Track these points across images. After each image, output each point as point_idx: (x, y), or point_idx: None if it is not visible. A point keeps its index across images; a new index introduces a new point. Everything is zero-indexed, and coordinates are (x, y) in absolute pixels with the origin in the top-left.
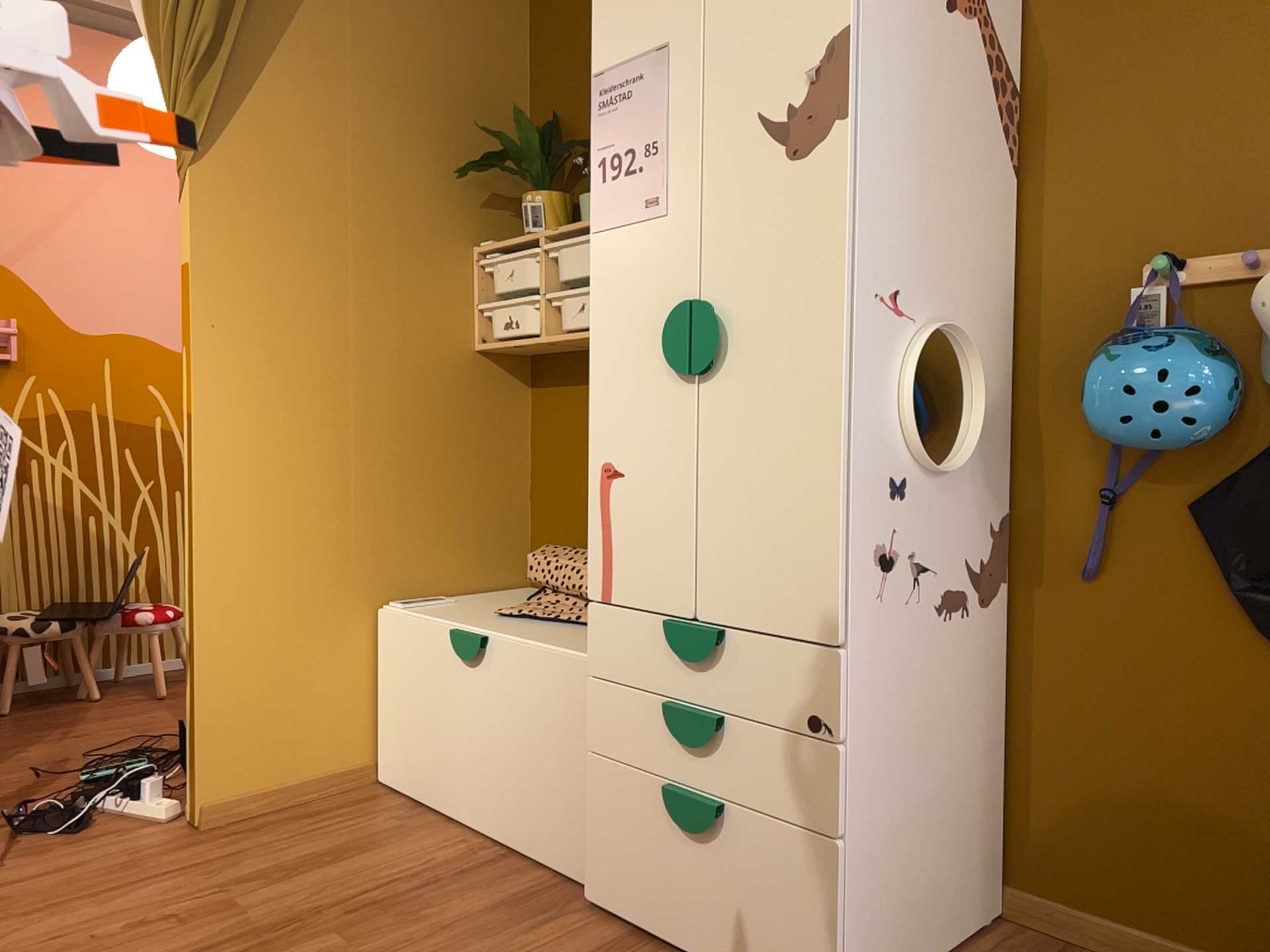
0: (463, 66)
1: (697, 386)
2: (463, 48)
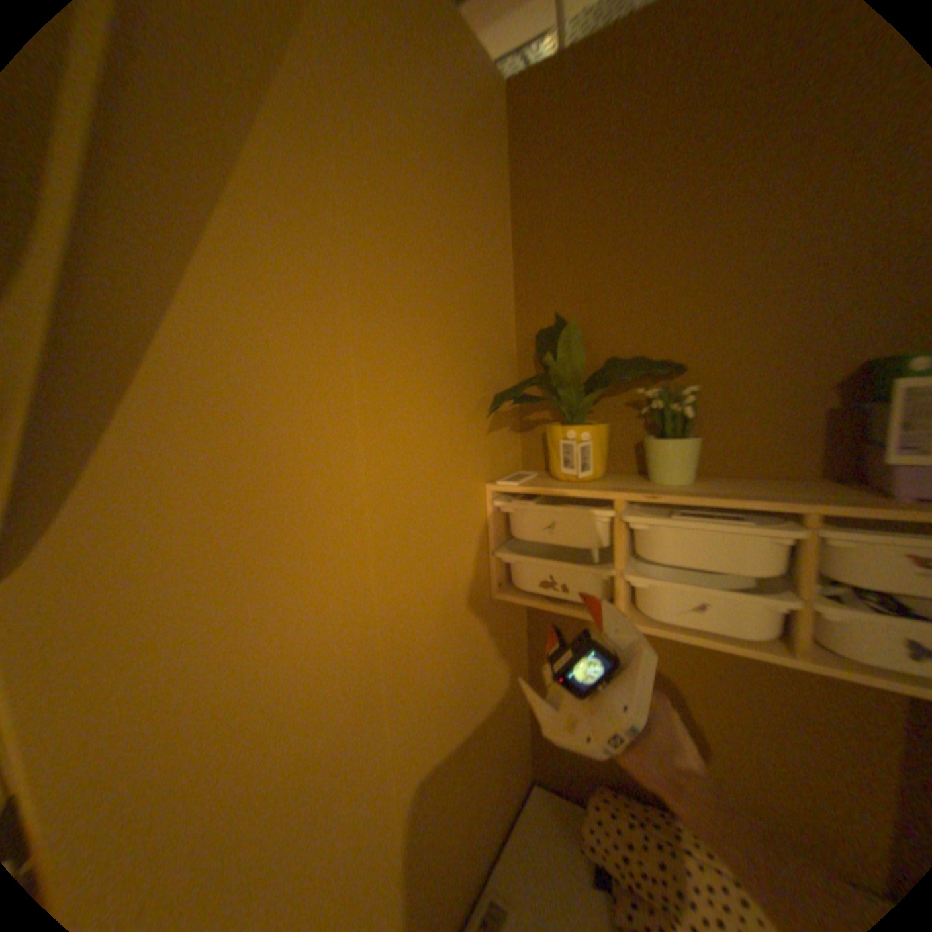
0: (464, 251)
1: None
2: (463, 226)
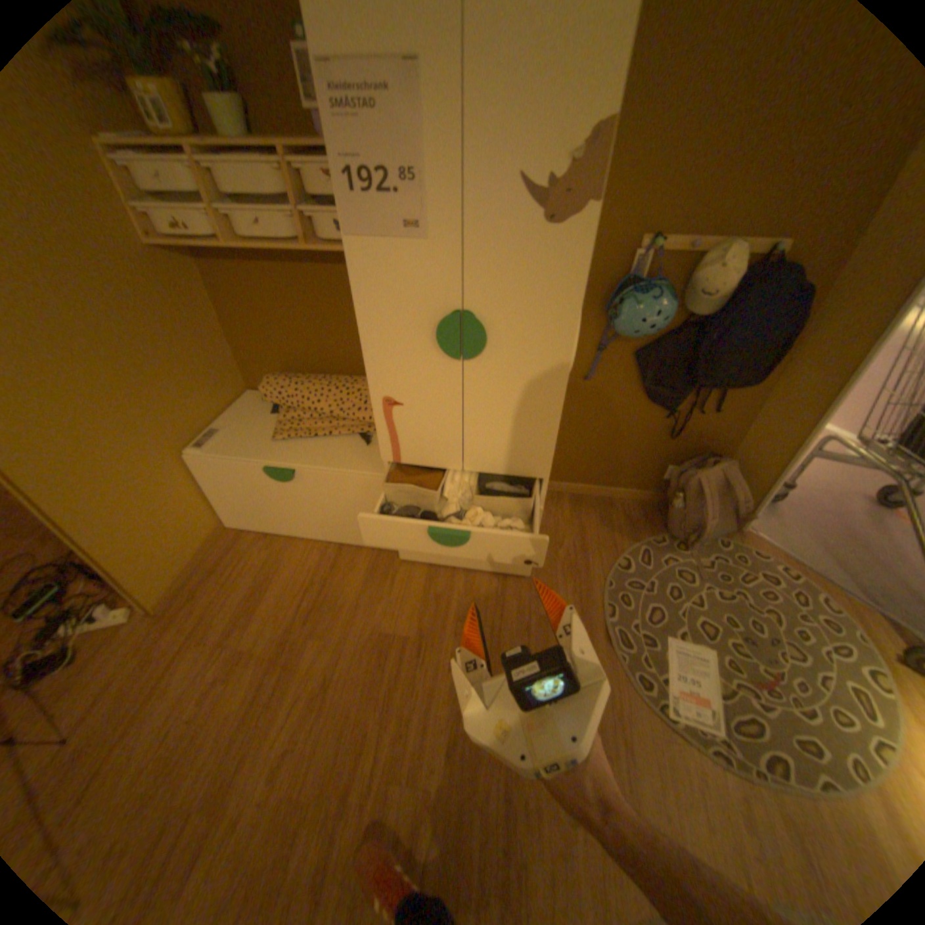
0: None
1: (461, 364)
2: None
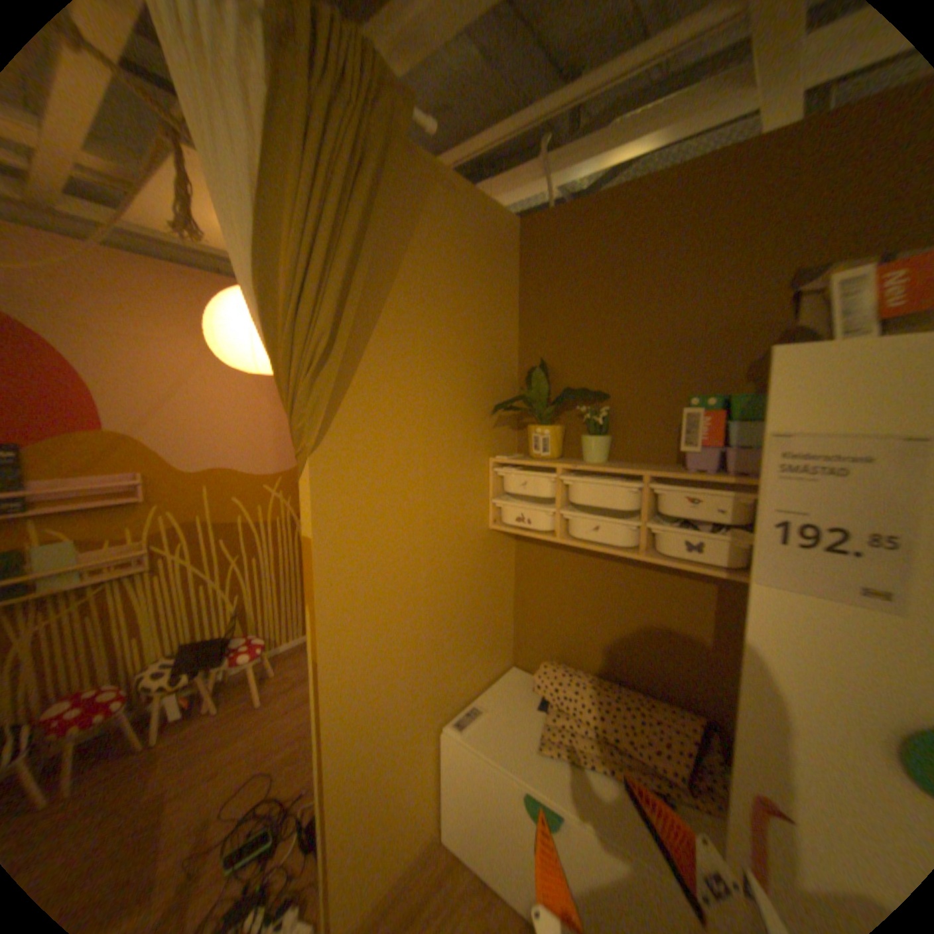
0: (484, 325)
1: None
2: (484, 312)
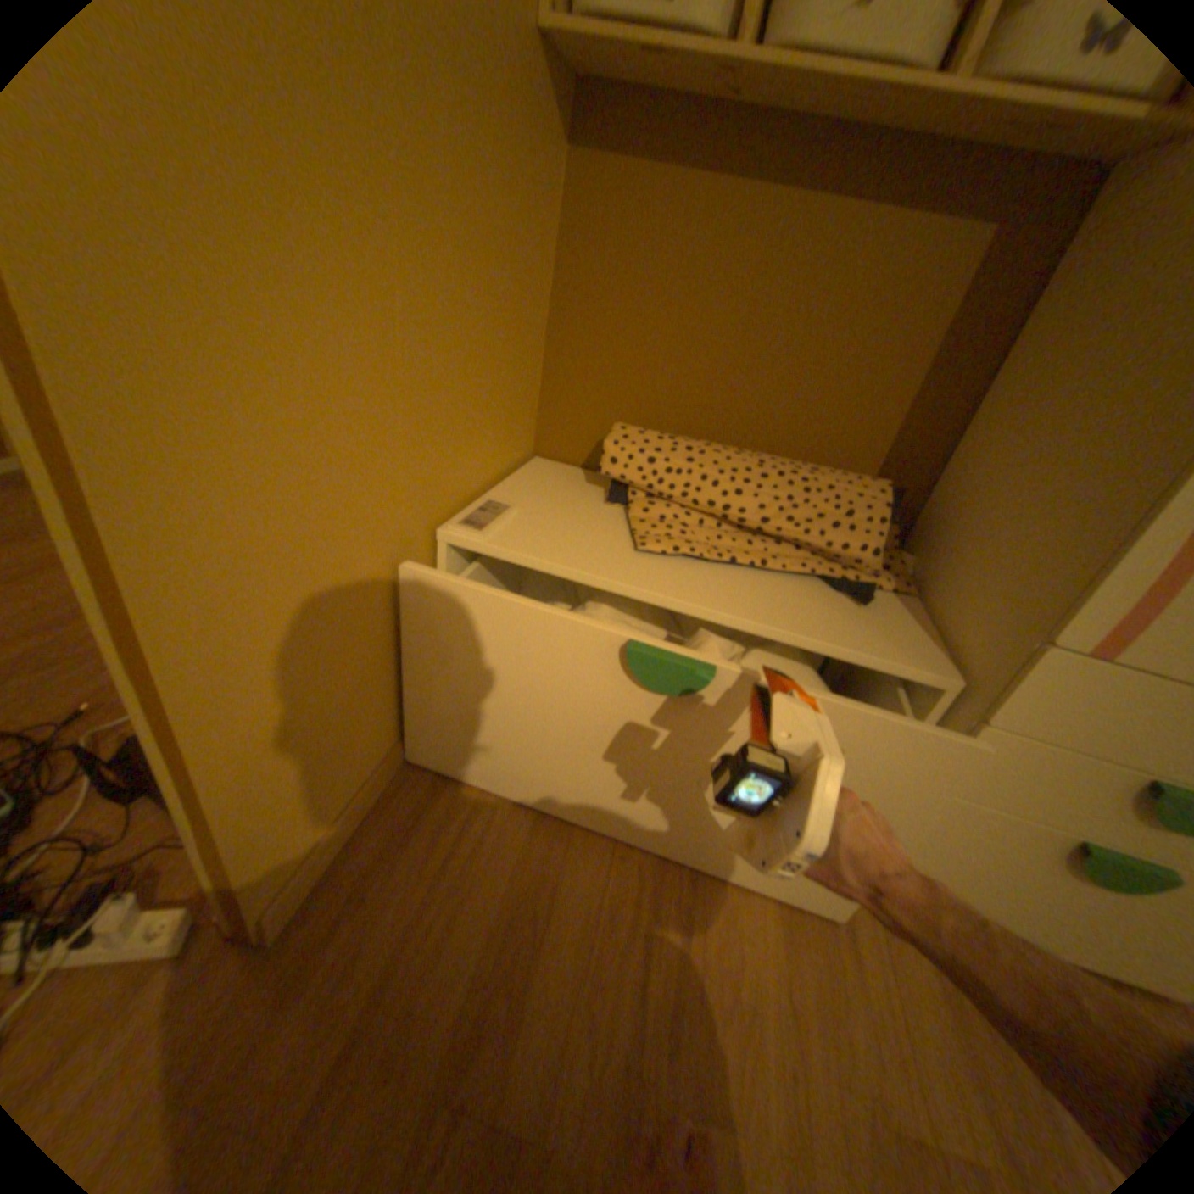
0: None
1: None
2: None
